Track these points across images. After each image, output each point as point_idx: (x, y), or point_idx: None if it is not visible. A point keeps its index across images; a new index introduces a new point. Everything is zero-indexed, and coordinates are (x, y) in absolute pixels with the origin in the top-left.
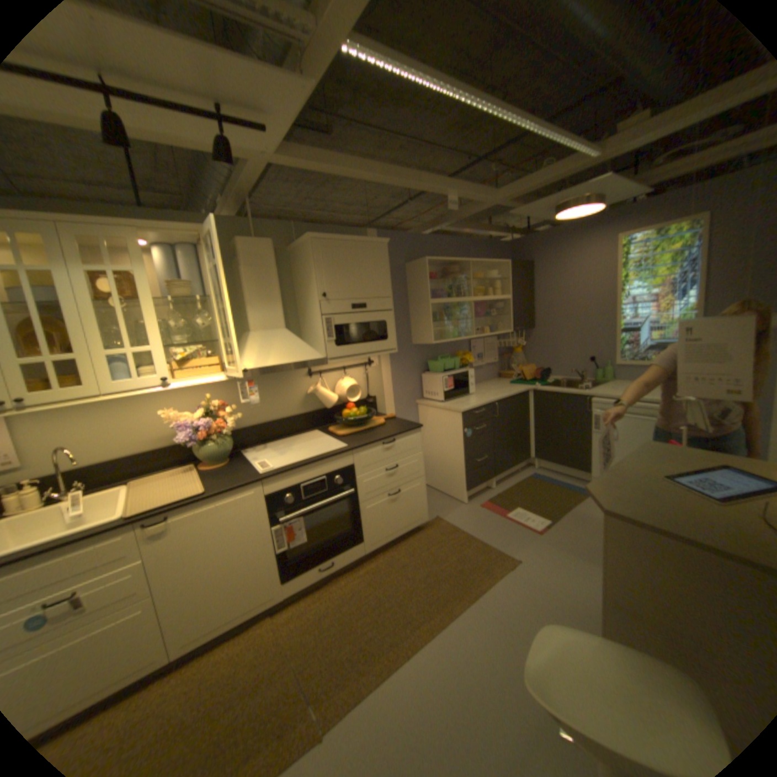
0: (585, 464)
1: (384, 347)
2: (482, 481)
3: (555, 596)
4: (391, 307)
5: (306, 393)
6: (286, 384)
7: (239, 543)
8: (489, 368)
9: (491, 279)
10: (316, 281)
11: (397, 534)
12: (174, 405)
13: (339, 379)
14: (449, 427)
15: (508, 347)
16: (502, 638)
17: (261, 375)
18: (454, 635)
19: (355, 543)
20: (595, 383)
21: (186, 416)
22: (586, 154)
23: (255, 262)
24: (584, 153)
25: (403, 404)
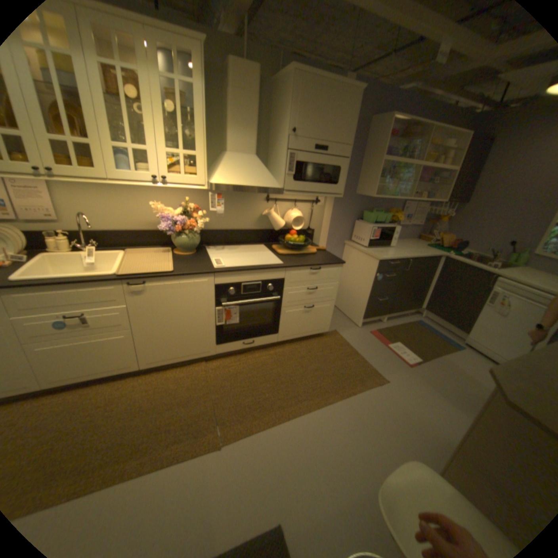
0: (467, 326)
1: (333, 190)
2: (378, 315)
3: (409, 414)
4: (349, 155)
5: (261, 214)
6: (248, 203)
7: (193, 312)
8: (413, 228)
9: (447, 148)
10: (290, 115)
11: (303, 334)
12: (163, 200)
13: (289, 209)
14: (365, 268)
15: (437, 214)
16: (359, 430)
17: (230, 192)
18: (325, 415)
19: (272, 332)
20: (506, 265)
21: (170, 211)
22: None
23: (242, 86)
24: None
25: (334, 241)
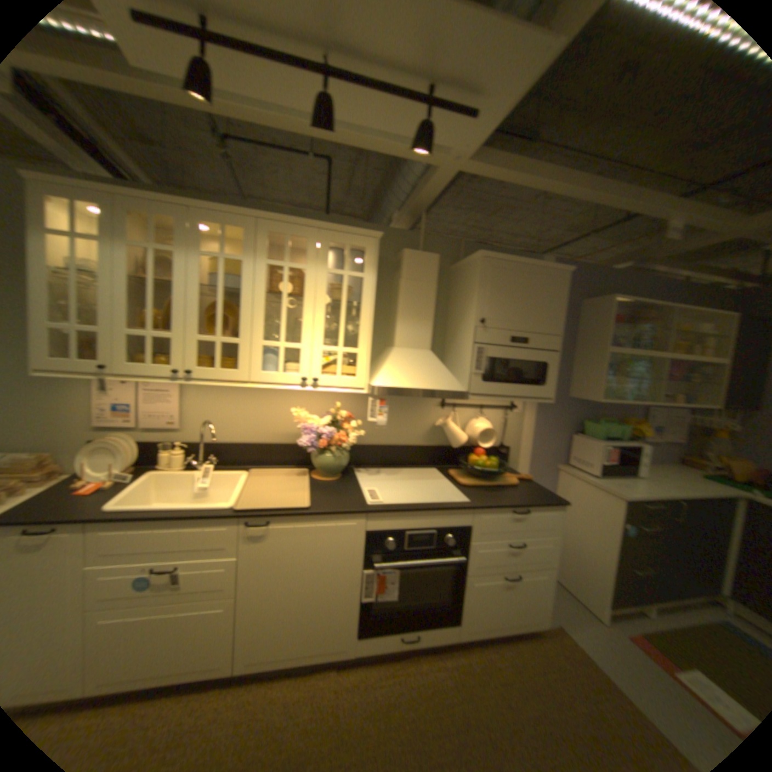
0: None
1: (538, 394)
2: (638, 604)
3: None
4: (558, 348)
5: (432, 424)
6: (414, 410)
7: (326, 576)
8: (669, 448)
9: (700, 335)
10: (476, 304)
11: (503, 632)
12: (306, 405)
13: (472, 417)
14: (601, 513)
15: (705, 427)
16: None
17: (391, 394)
18: None
19: (450, 623)
20: None
21: (313, 419)
22: None
23: (416, 277)
24: None
25: (541, 465)
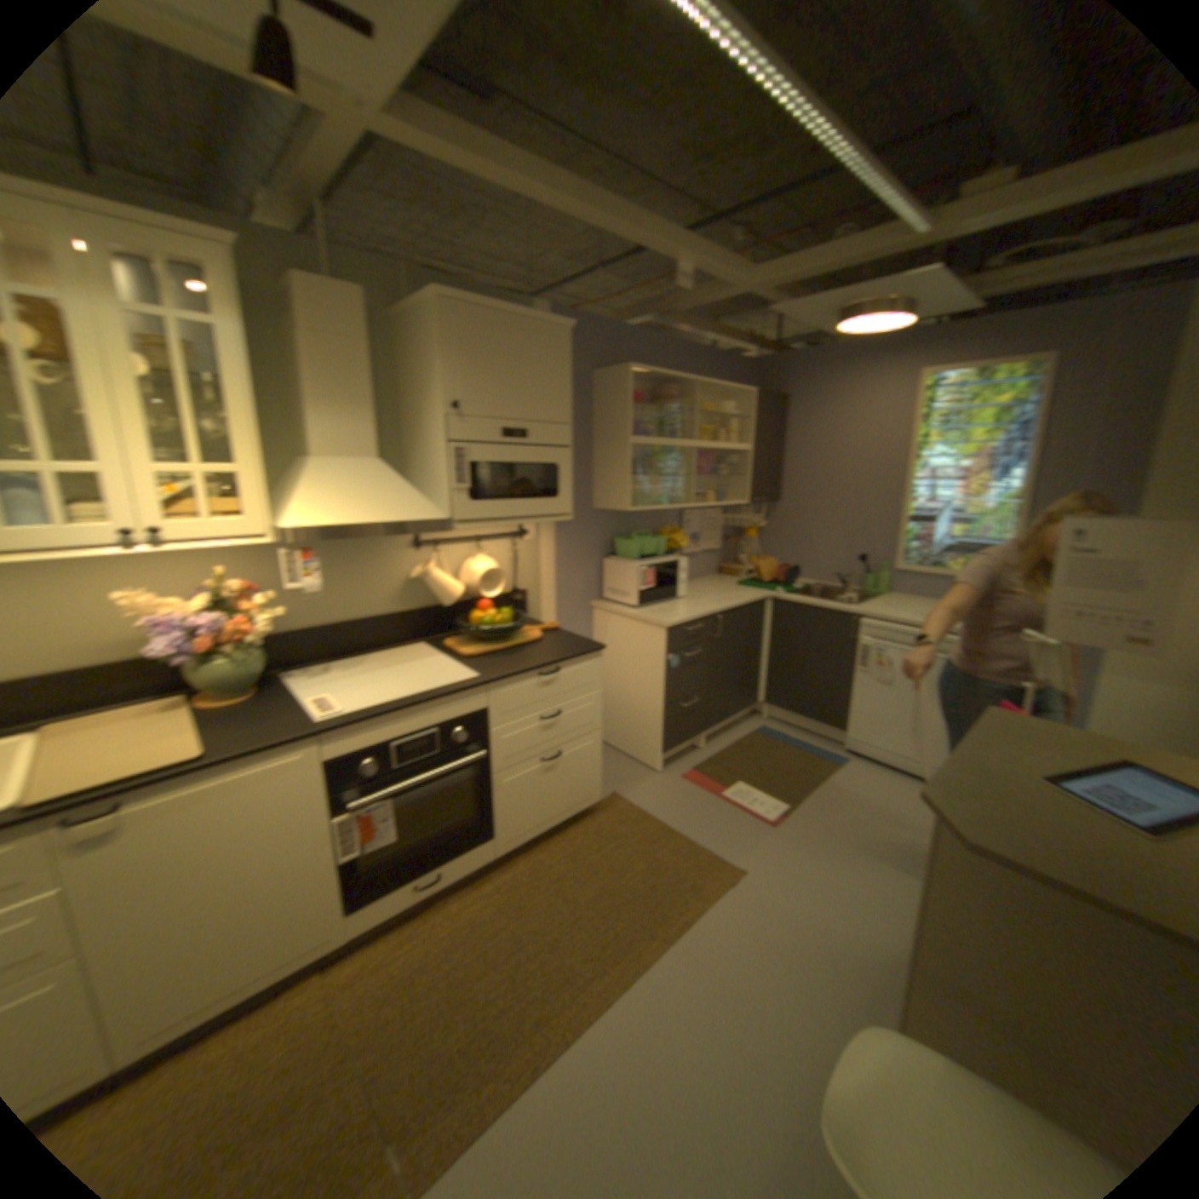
0: (837, 717)
1: (550, 510)
2: (685, 738)
3: (799, 930)
4: (567, 442)
5: (405, 578)
6: (370, 559)
7: (265, 851)
8: (704, 557)
9: (723, 416)
10: (439, 379)
11: (548, 824)
12: (143, 583)
13: (465, 558)
14: (641, 649)
15: (735, 527)
16: (720, 1005)
17: (323, 540)
18: (643, 1002)
19: (478, 841)
20: (862, 596)
21: (168, 606)
22: (910, 226)
23: (325, 327)
24: (907, 222)
25: (568, 606)
